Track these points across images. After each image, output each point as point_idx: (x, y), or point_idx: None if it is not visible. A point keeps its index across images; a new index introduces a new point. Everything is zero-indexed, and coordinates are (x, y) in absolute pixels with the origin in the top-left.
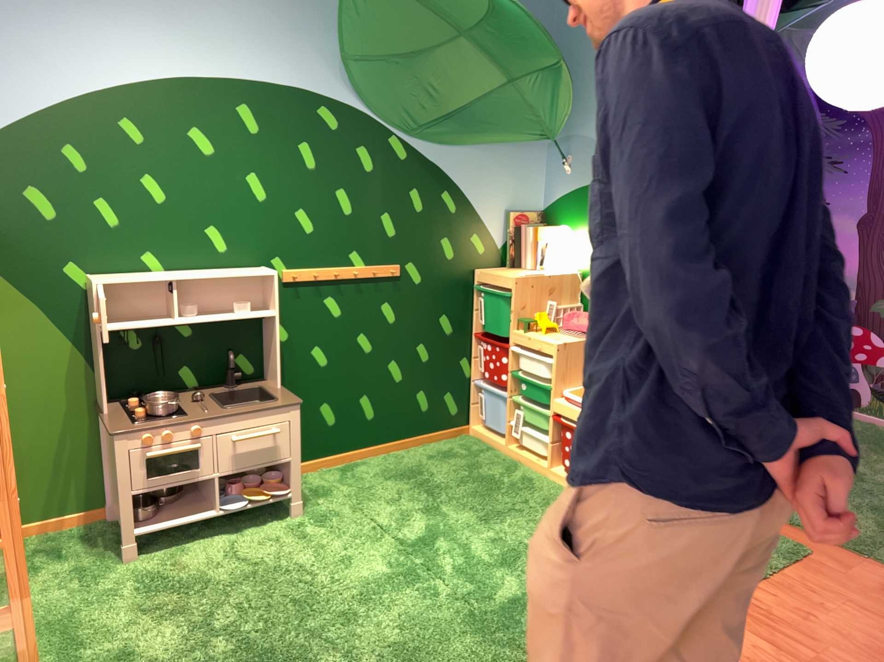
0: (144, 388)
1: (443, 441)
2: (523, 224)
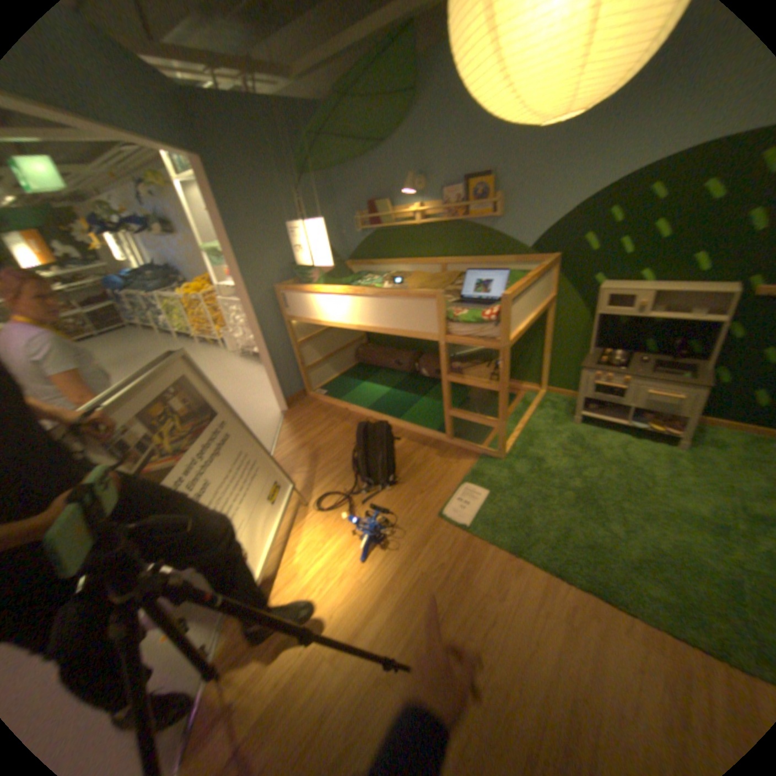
0: (620, 346)
1: None
2: None
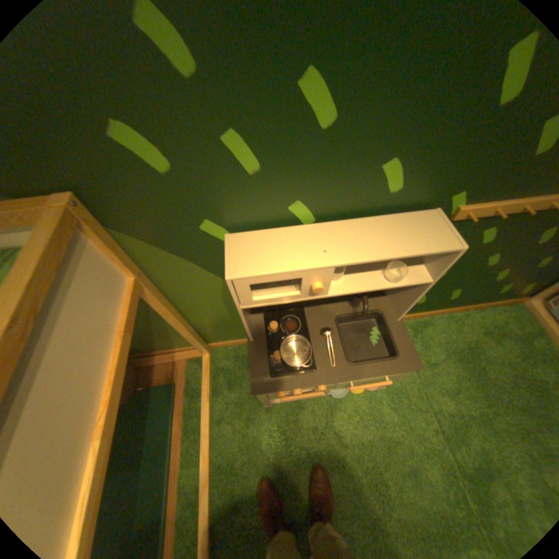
0: None
1: (499, 308)
2: None
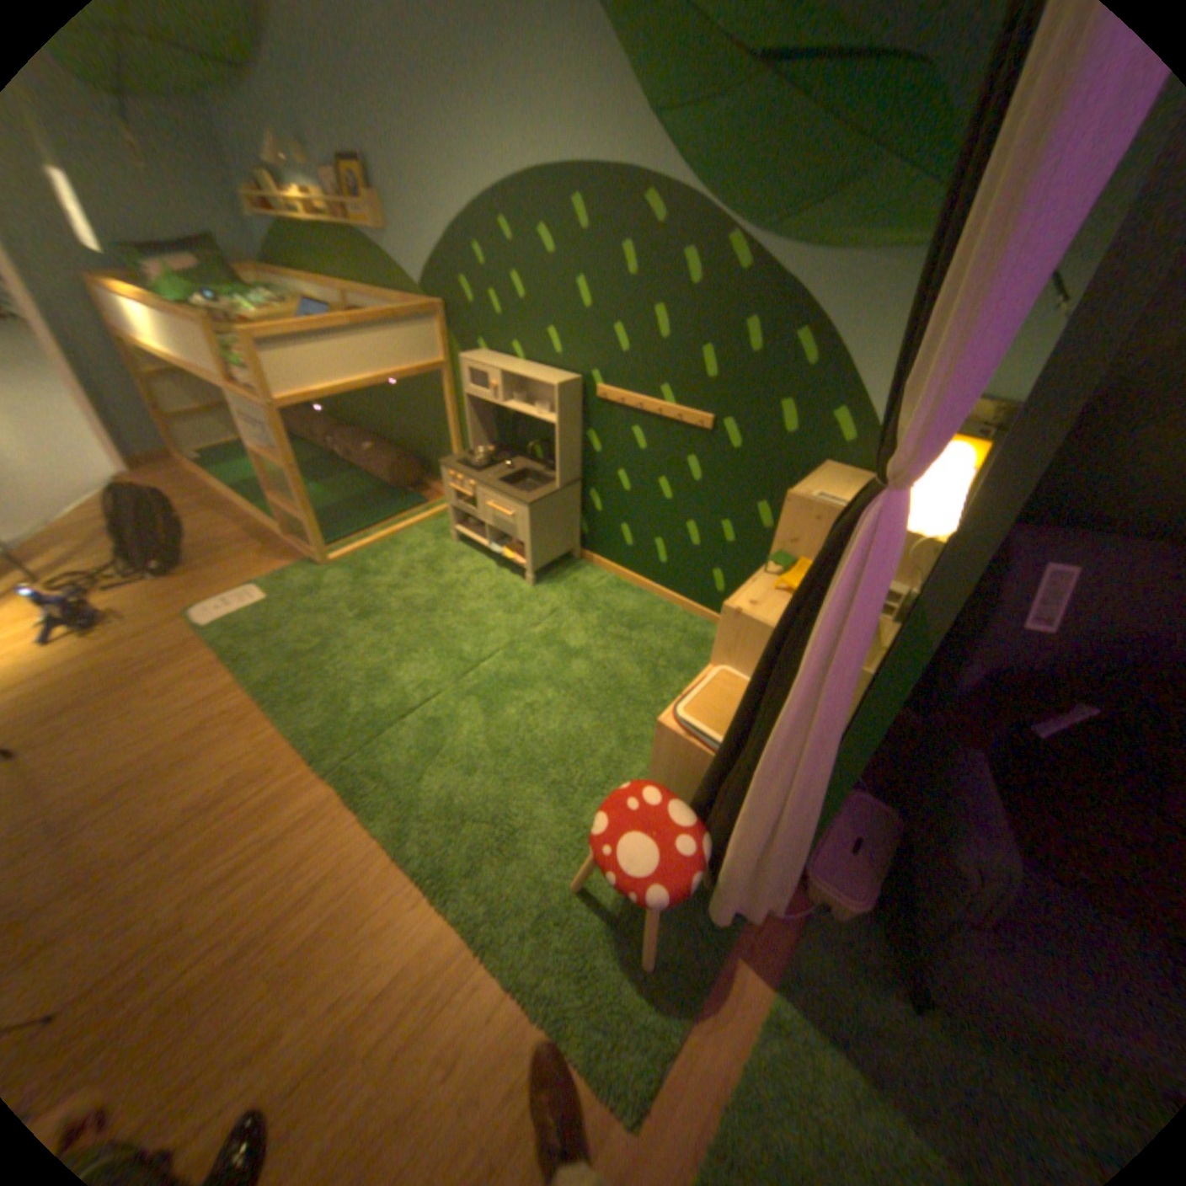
0: (516, 447)
1: None
2: None
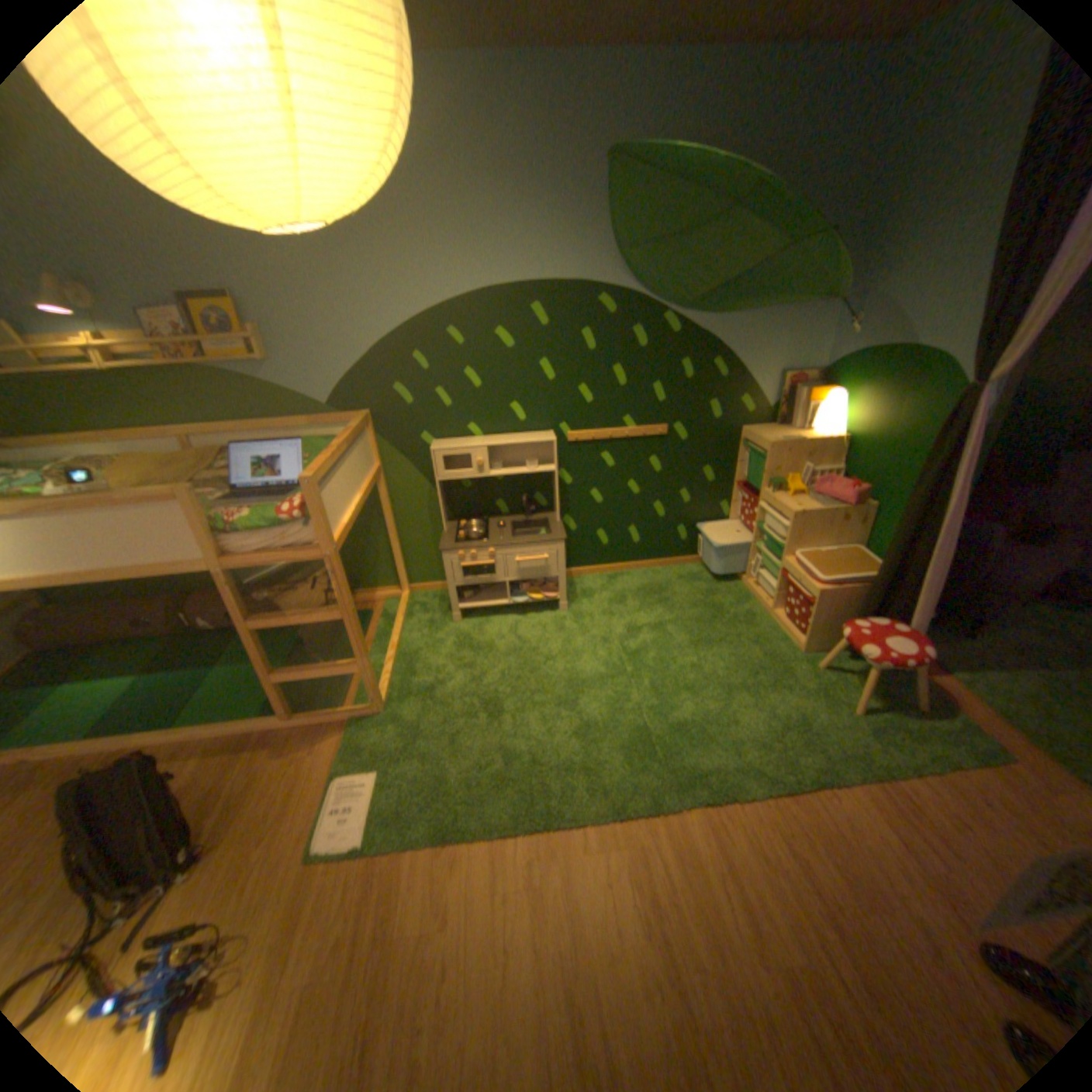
0: (474, 513)
1: (697, 564)
2: (799, 384)
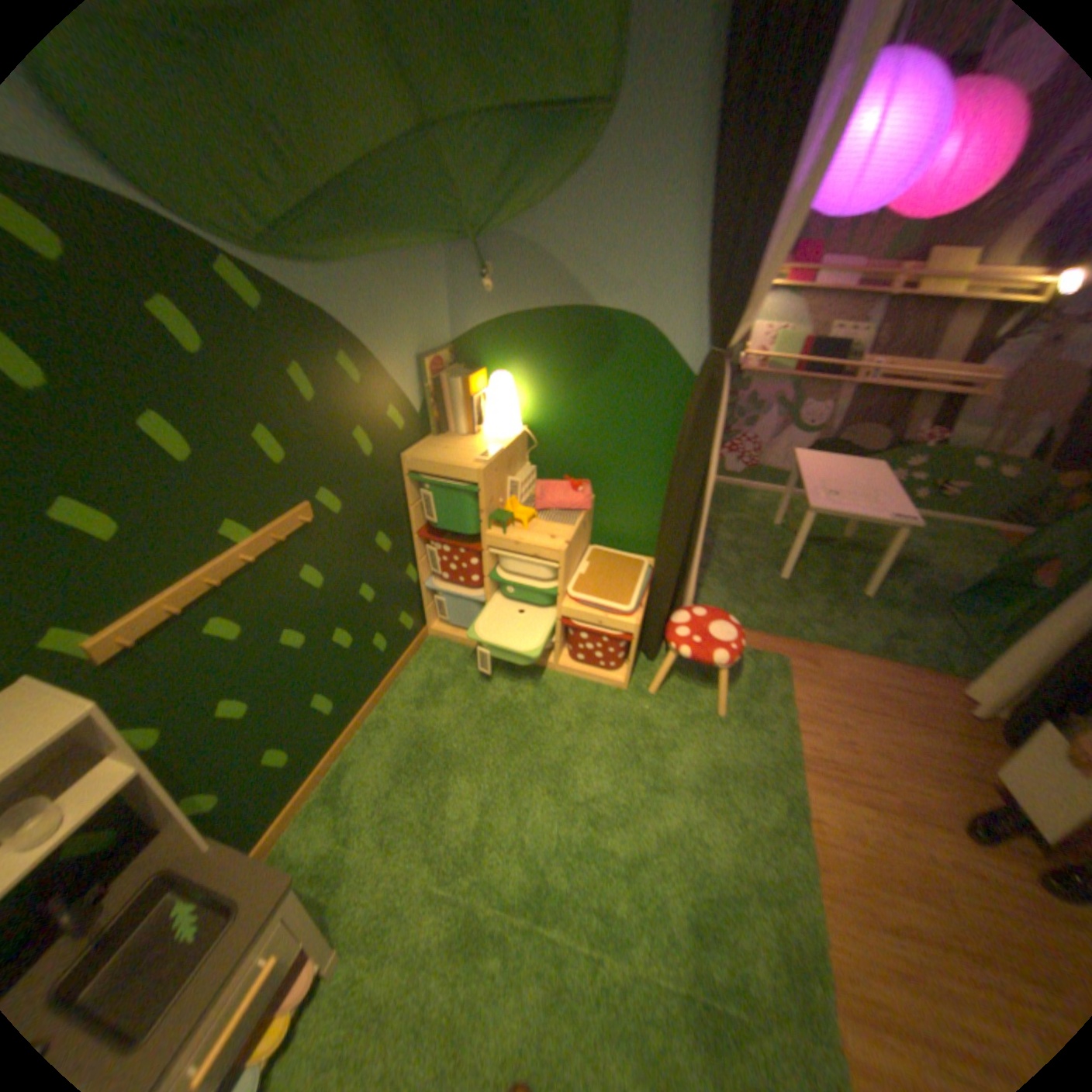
0: None
1: (409, 662)
2: (439, 372)
